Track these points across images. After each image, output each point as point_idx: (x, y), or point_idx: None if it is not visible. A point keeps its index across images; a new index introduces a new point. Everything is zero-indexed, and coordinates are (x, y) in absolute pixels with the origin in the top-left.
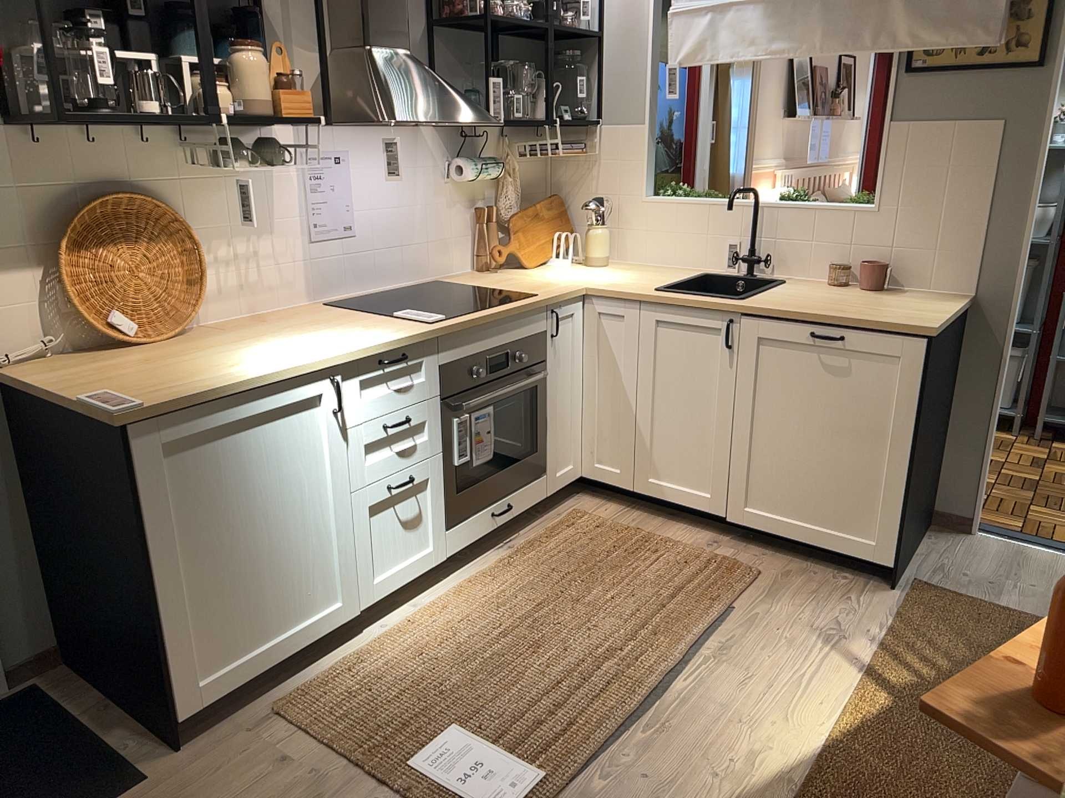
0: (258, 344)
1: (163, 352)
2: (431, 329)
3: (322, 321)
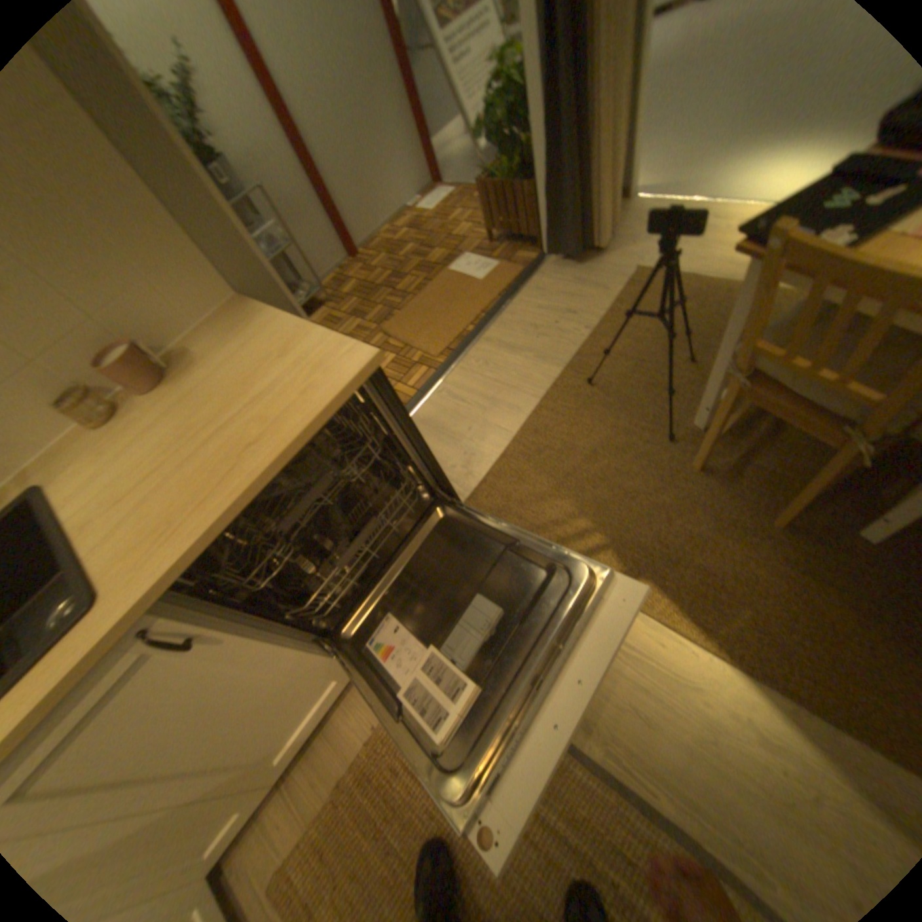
0: None
1: None
2: None
3: None
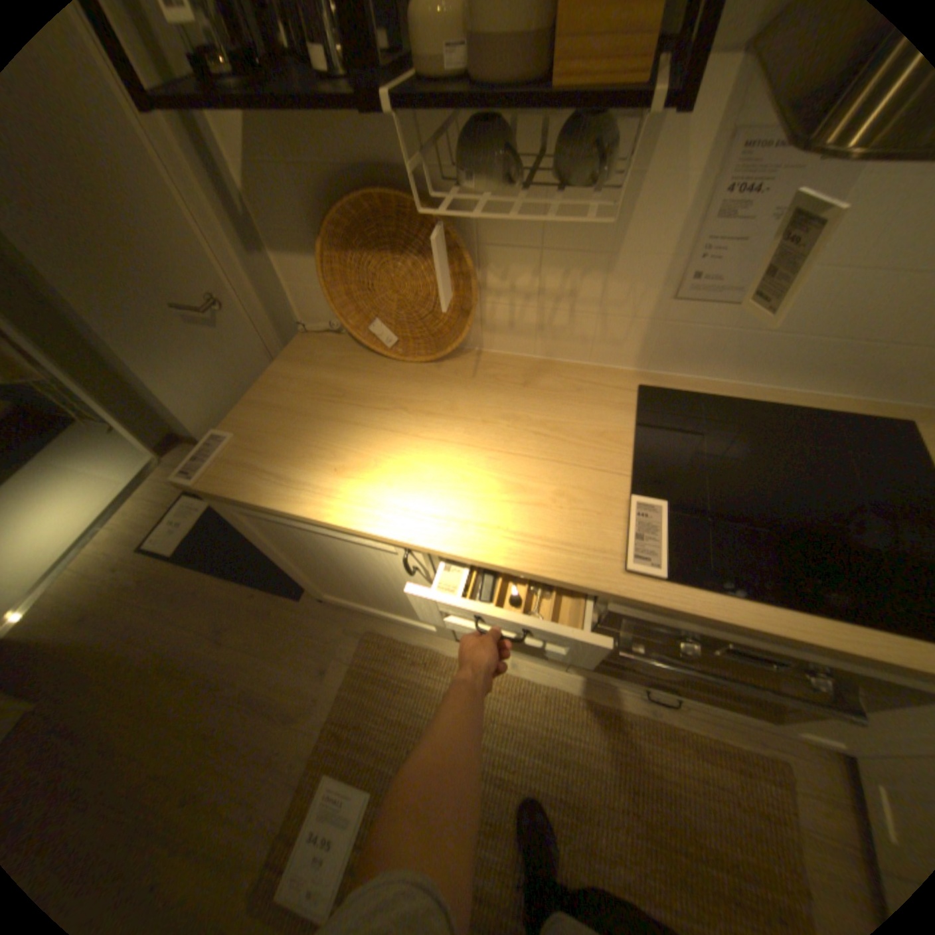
0: (434, 433)
1: (378, 383)
2: (602, 587)
3: (567, 427)
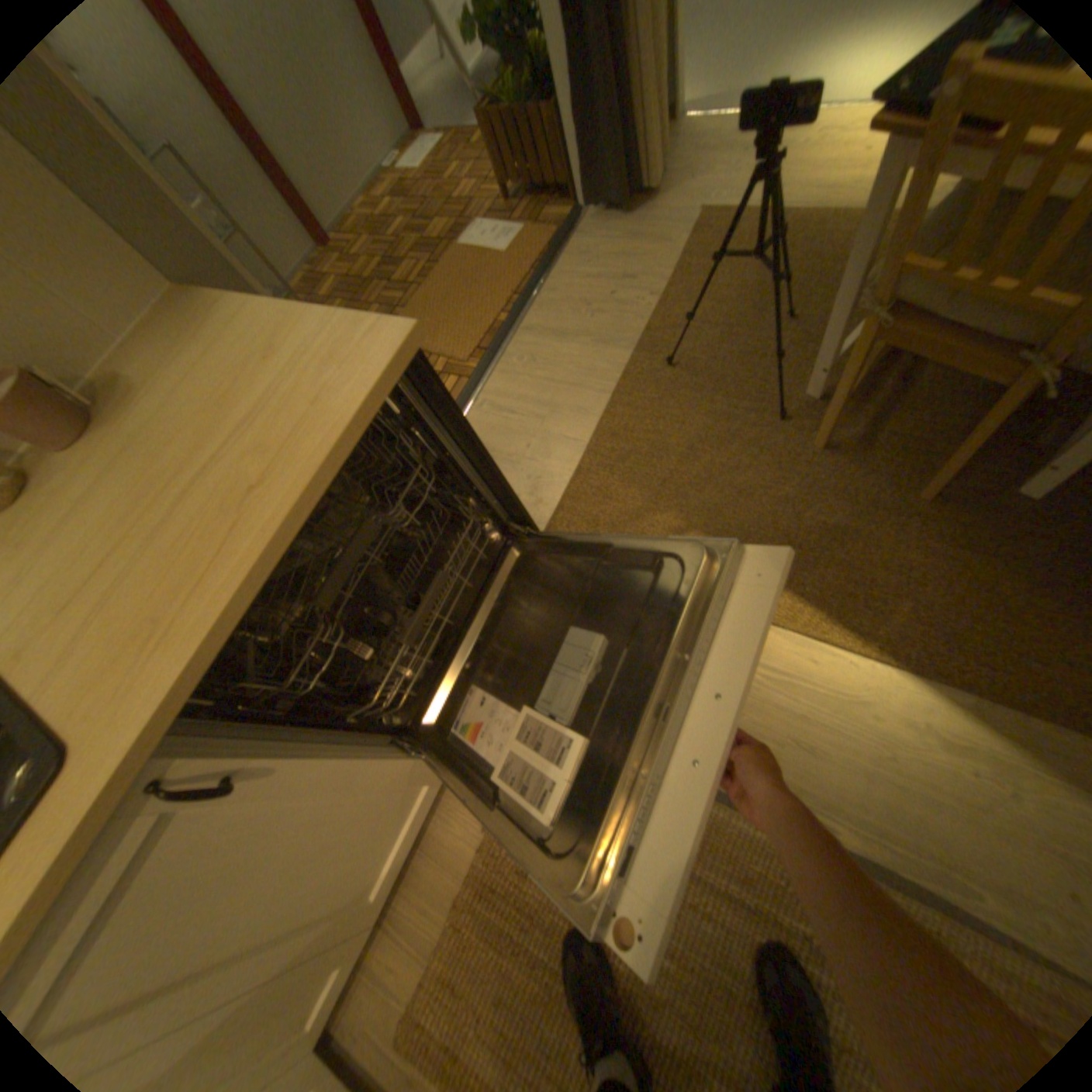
0: None
1: None
2: None
3: None
